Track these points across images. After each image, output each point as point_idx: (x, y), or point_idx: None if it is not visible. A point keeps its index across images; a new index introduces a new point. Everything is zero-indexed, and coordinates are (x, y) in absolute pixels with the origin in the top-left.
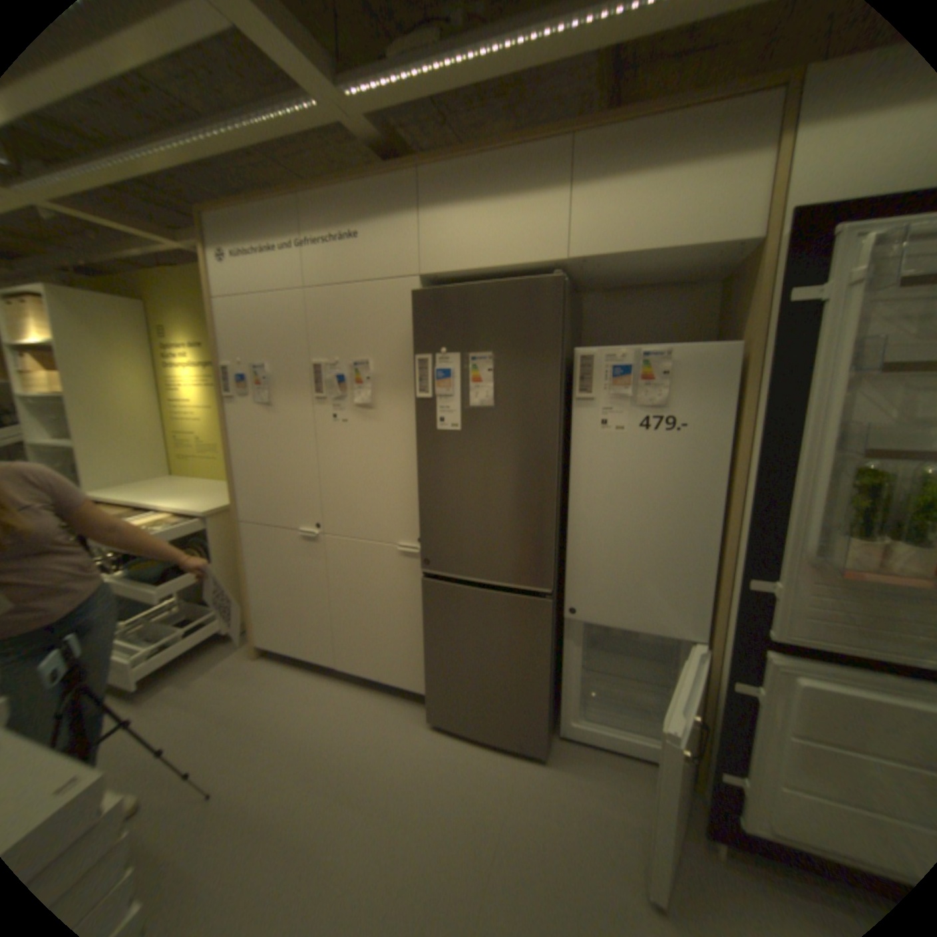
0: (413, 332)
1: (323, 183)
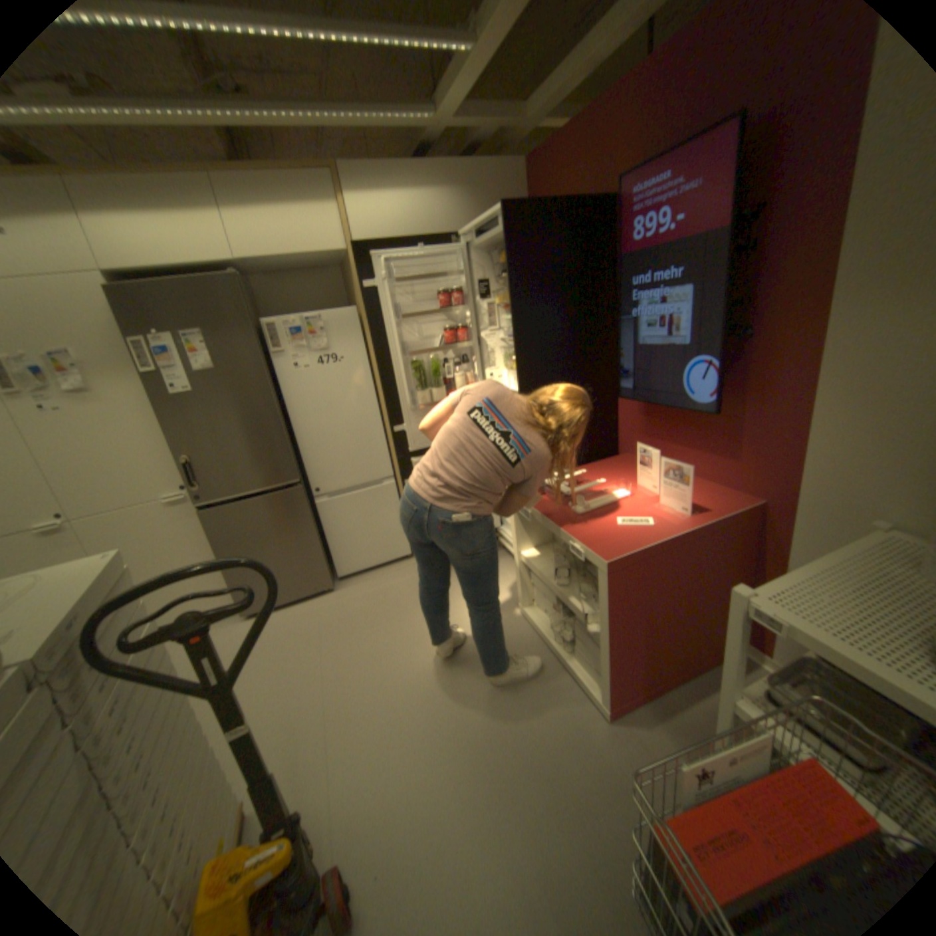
0: (117, 320)
1: None
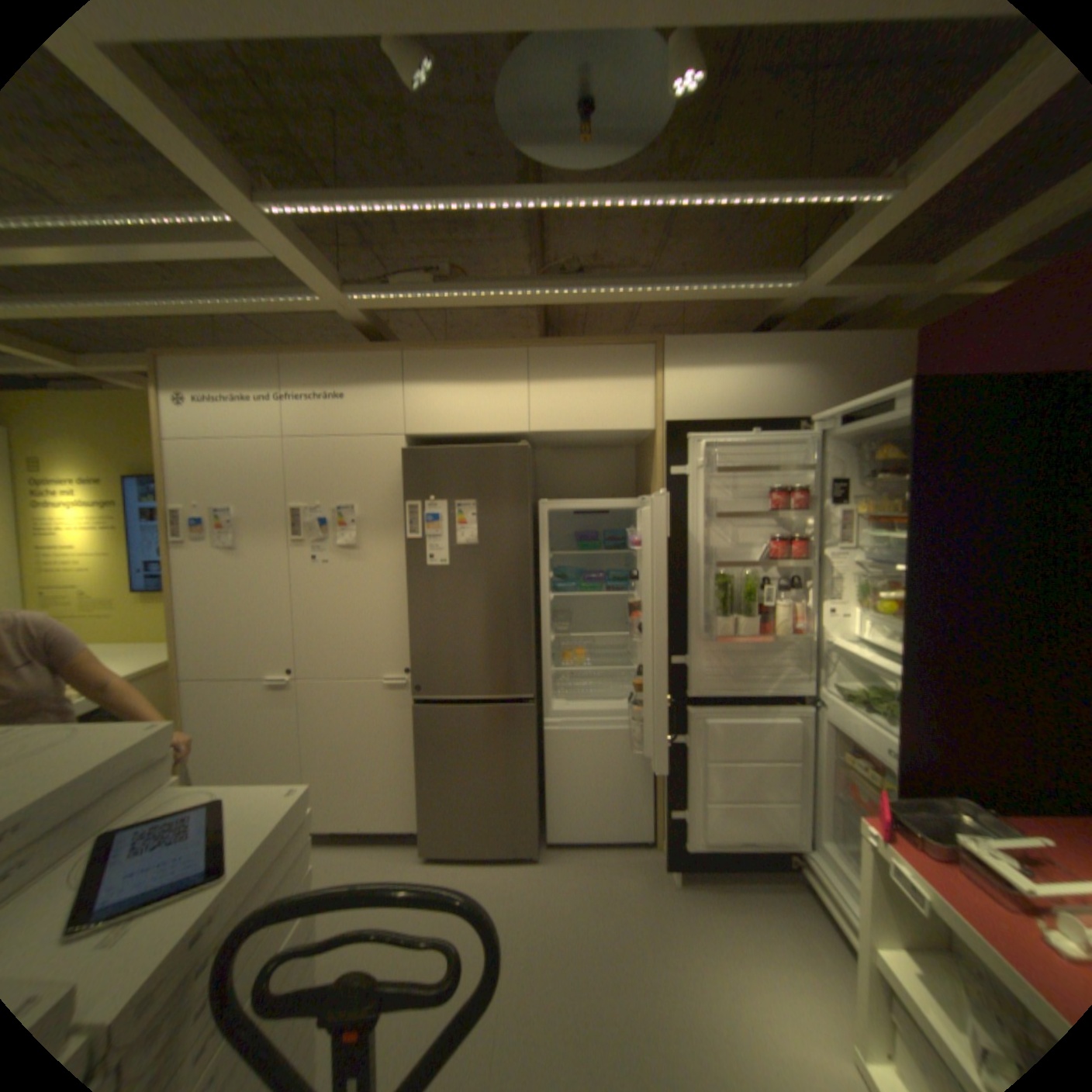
0: (404, 482)
1: (310, 350)
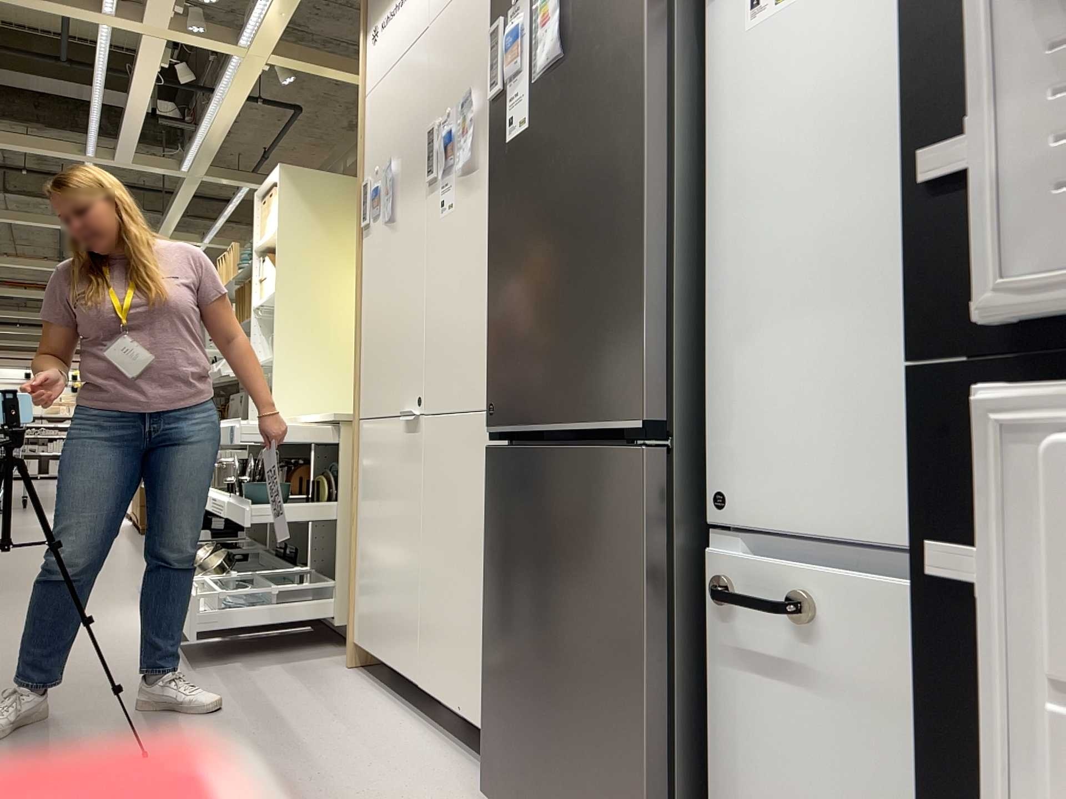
0: None
1: None
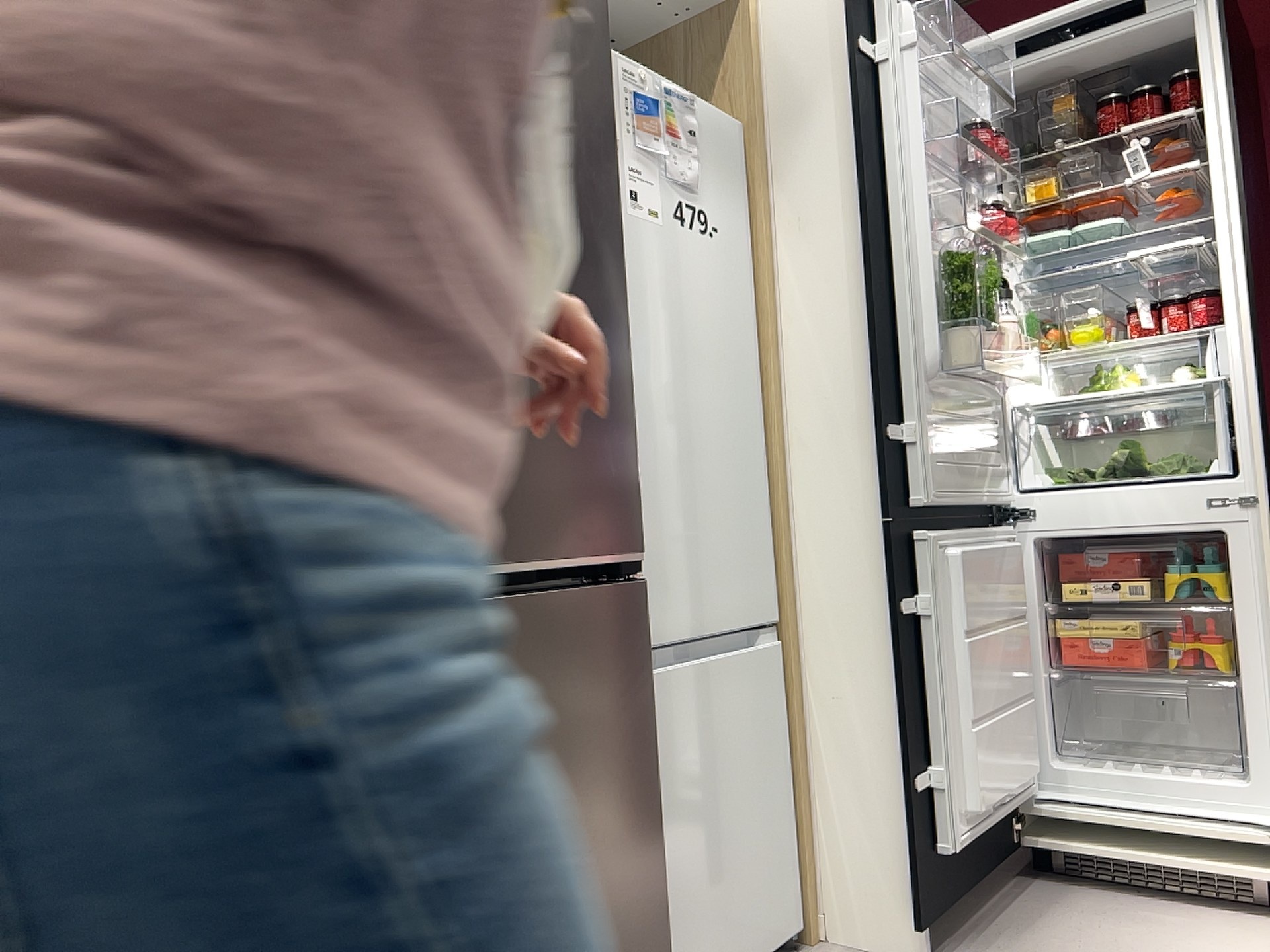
0: None
1: None
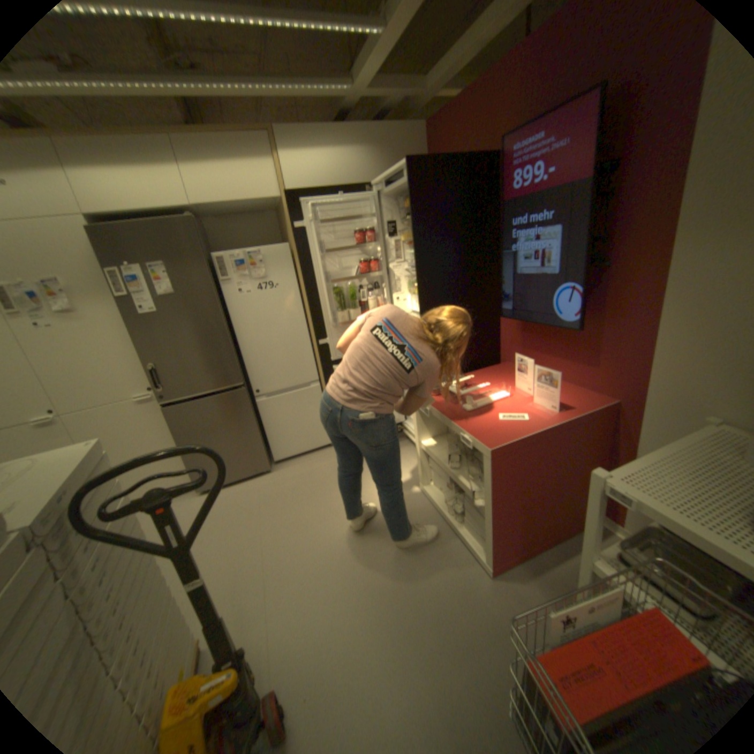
0: (96, 254)
1: None
